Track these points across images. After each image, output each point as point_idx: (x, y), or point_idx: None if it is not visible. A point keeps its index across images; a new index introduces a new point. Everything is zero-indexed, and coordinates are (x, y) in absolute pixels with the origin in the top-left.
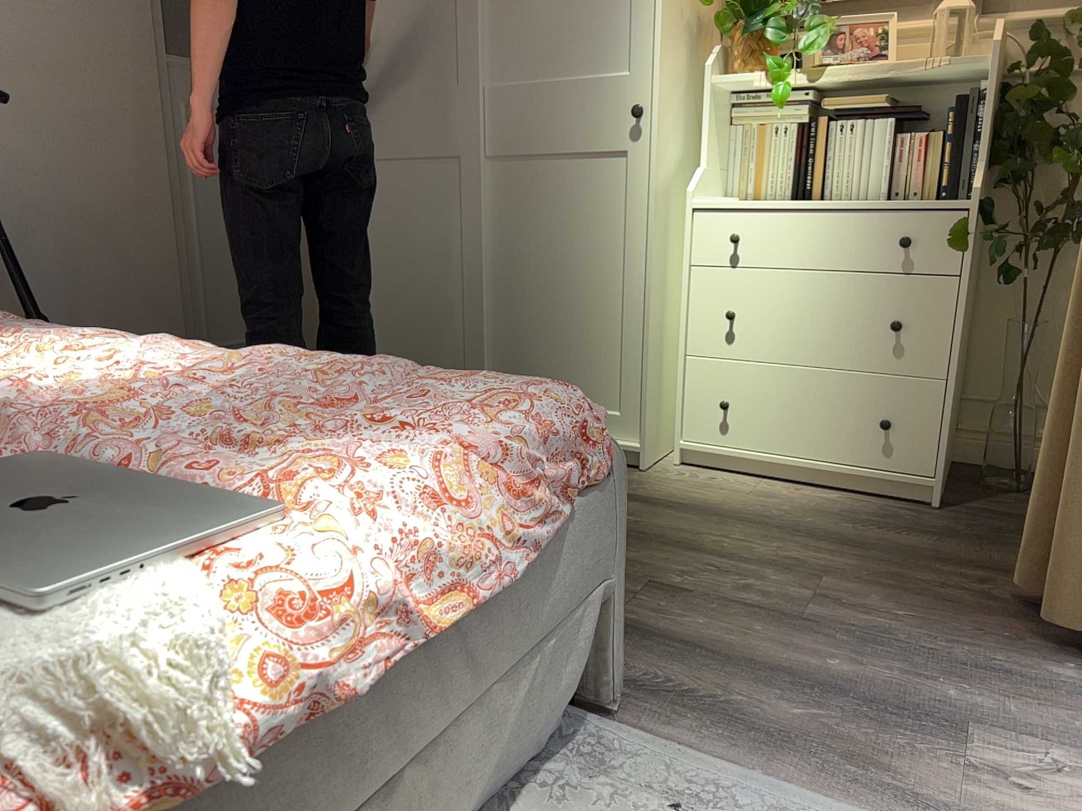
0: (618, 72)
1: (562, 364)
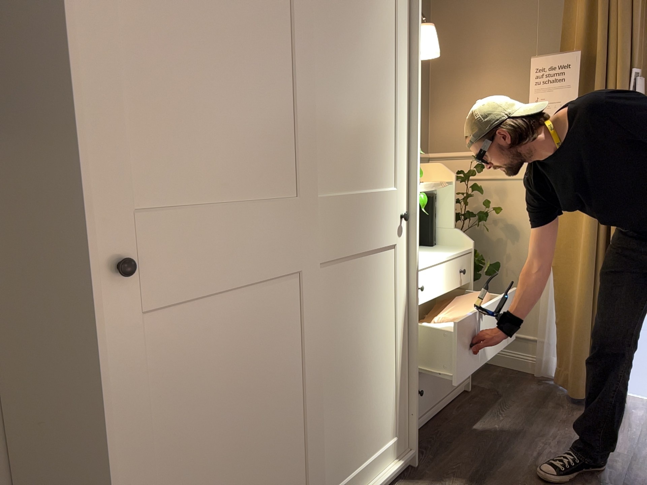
0: (392, 186)
1: (367, 426)
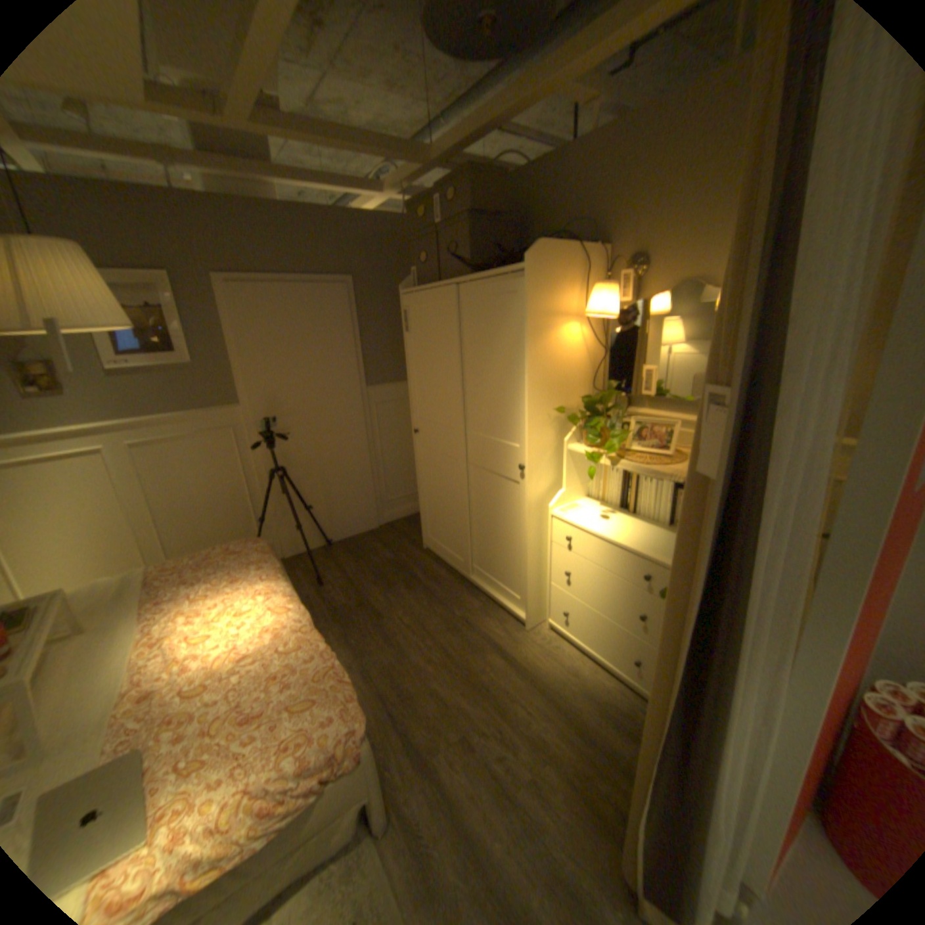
0: (515, 445)
1: (498, 566)
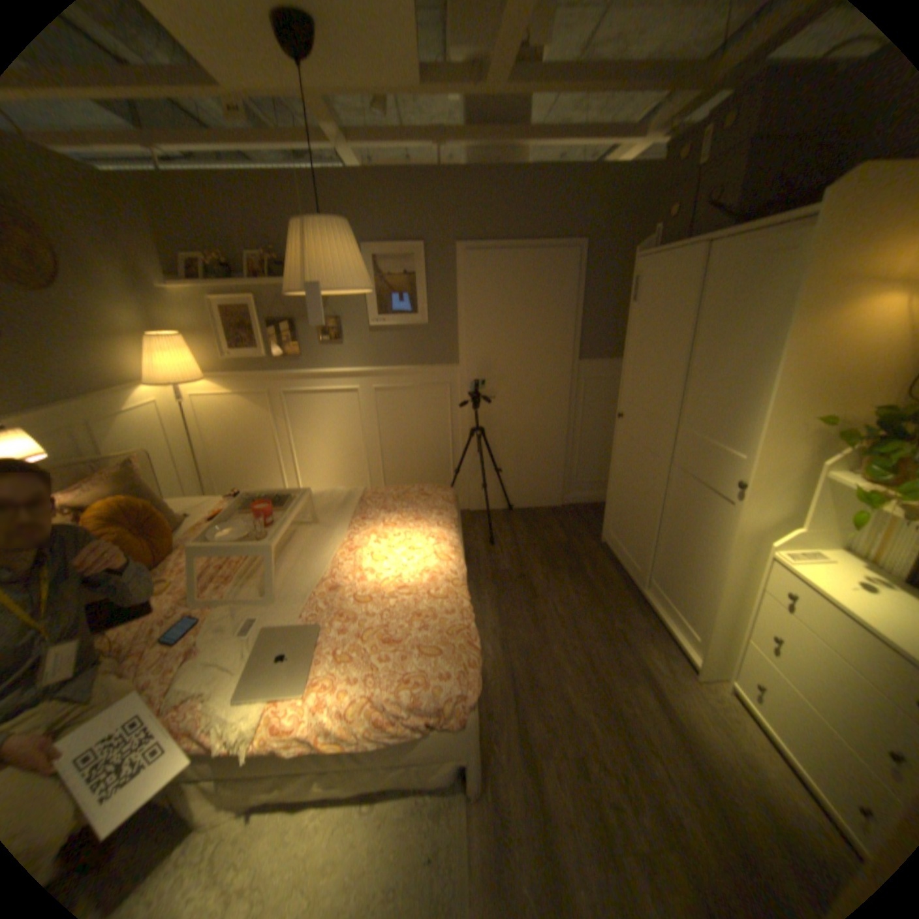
0: (741, 454)
1: (683, 592)
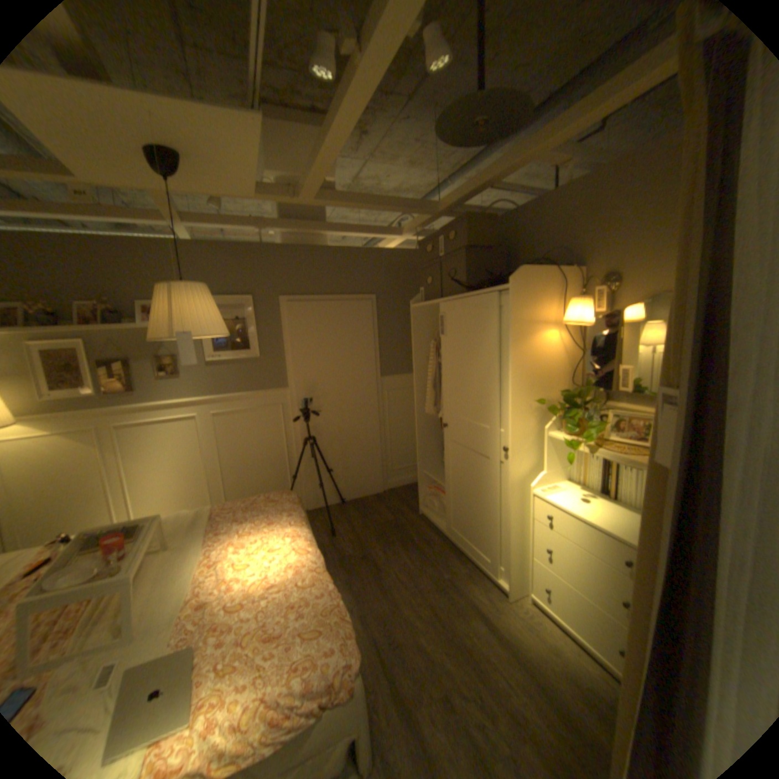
0: (500, 430)
1: (484, 537)
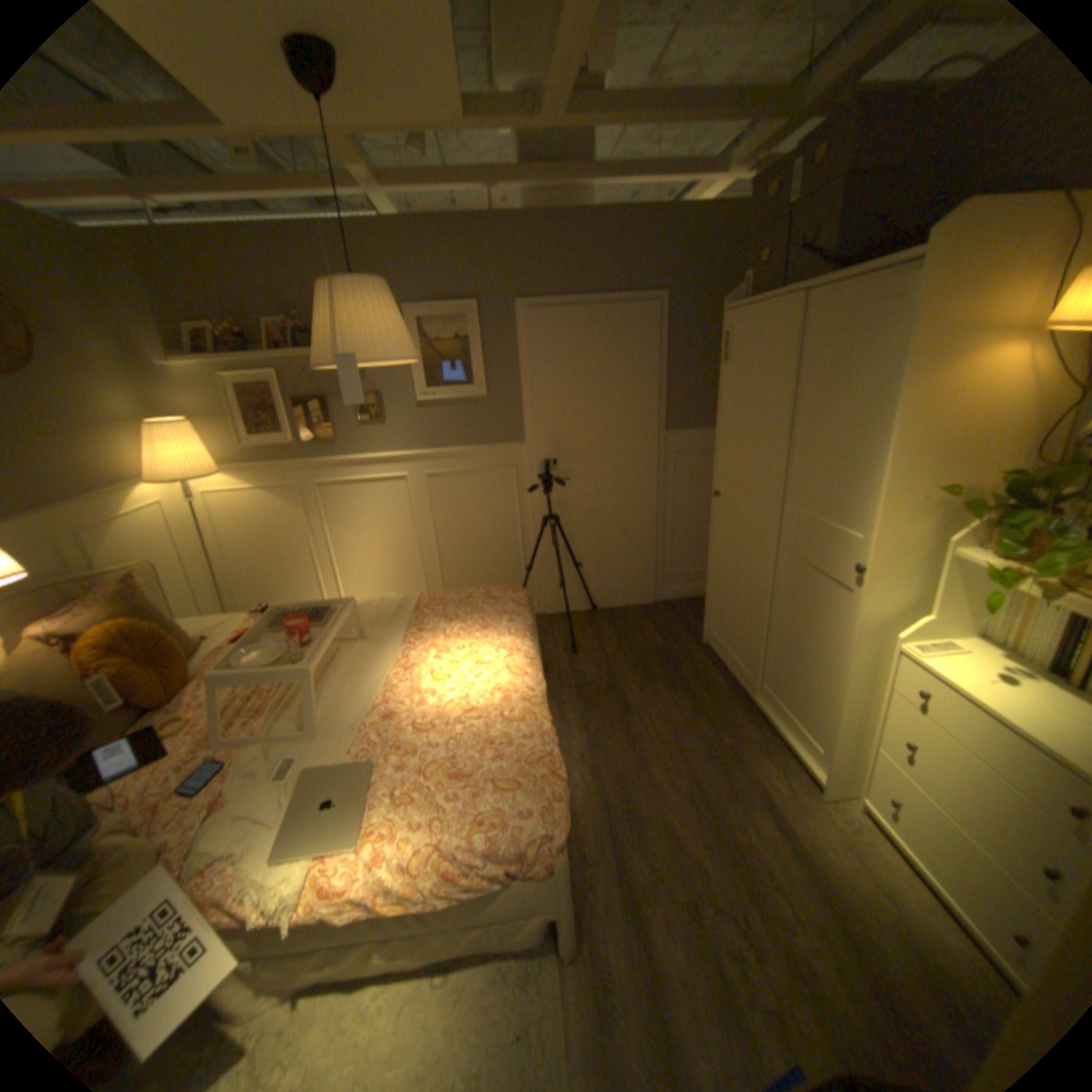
0: (857, 533)
1: (800, 697)
